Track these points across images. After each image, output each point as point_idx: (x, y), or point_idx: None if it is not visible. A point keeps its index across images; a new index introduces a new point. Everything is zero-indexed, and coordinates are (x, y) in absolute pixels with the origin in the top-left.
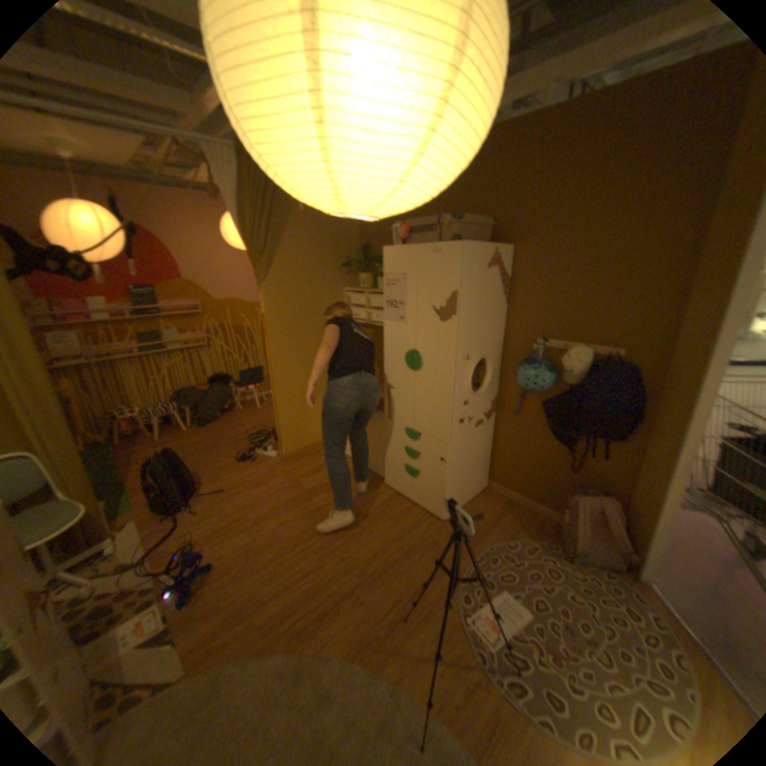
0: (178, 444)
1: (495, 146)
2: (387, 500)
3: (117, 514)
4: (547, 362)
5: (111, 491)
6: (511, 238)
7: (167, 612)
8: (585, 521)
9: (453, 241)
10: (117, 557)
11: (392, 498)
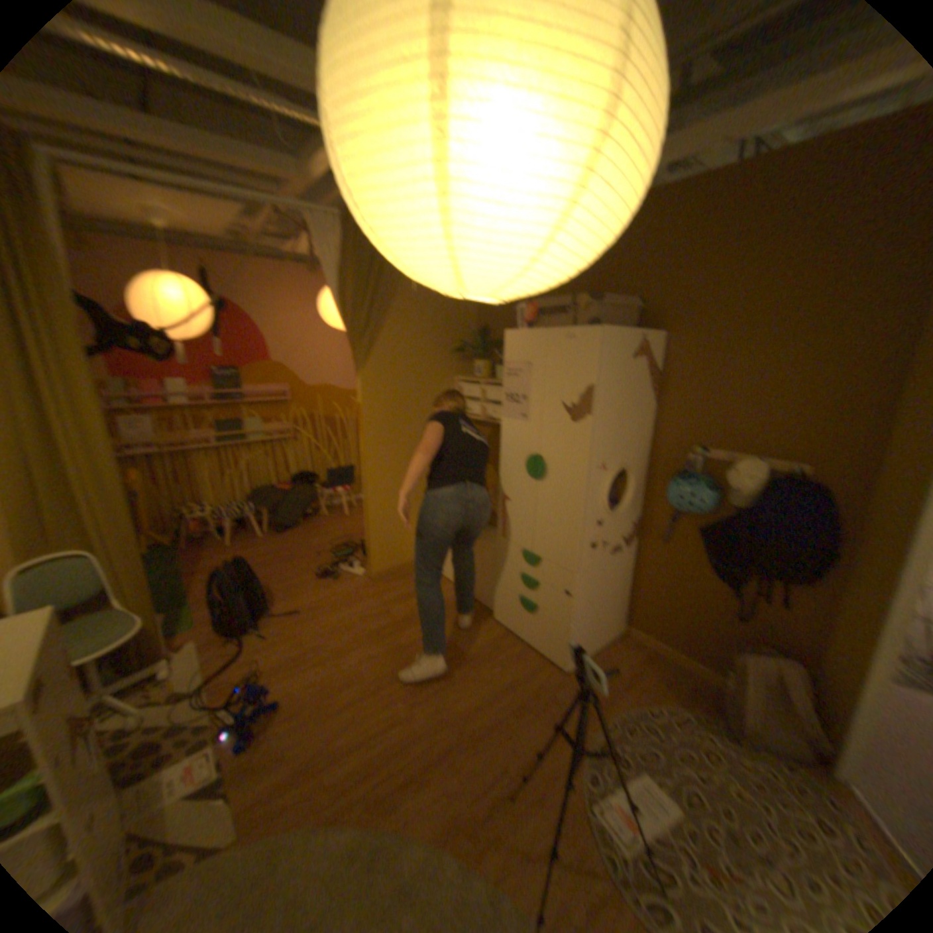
0: (252, 553)
1: (646, 215)
2: (496, 641)
3: (177, 633)
4: (708, 478)
5: (172, 605)
6: (663, 323)
7: (223, 758)
8: (757, 689)
9: (591, 326)
10: (173, 684)
11: (503, 638)
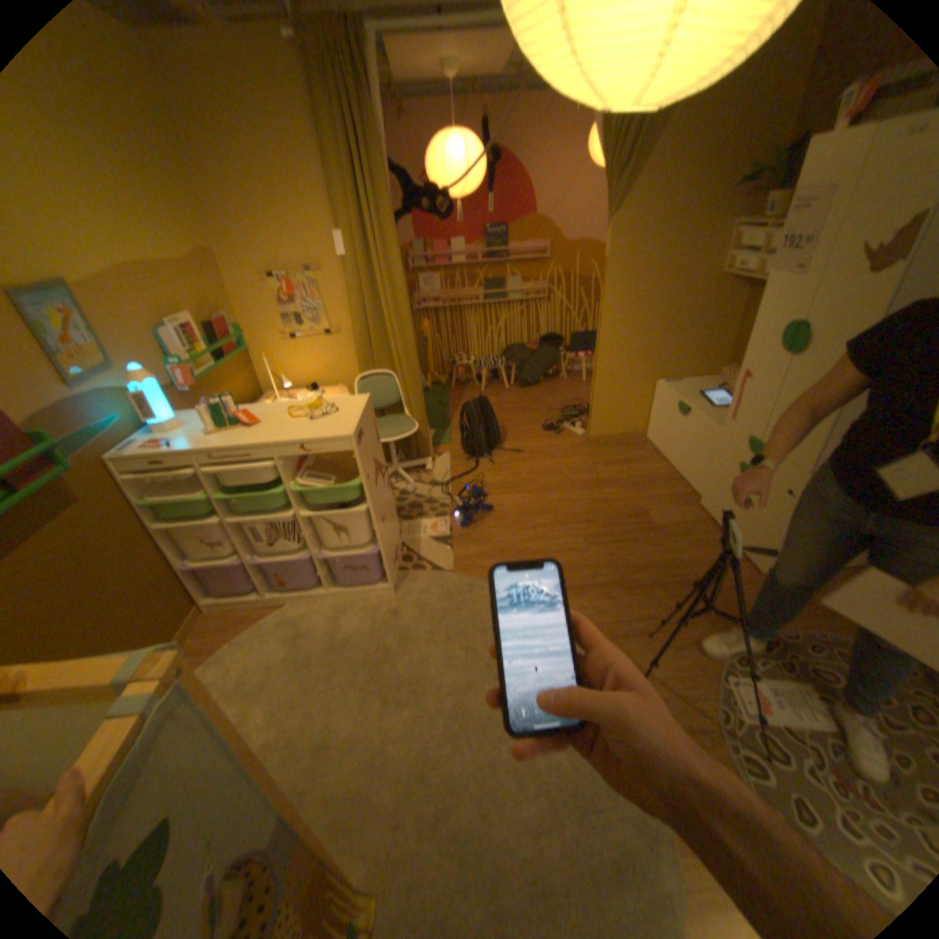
0: (497, 399)
1: None
2: (693, 521)
3: (440, 443)
4: None
5: (439, 424)
6: None
7: (454, 524)
8: None
9: None
10: (433, 473)
11: (702, 521)
